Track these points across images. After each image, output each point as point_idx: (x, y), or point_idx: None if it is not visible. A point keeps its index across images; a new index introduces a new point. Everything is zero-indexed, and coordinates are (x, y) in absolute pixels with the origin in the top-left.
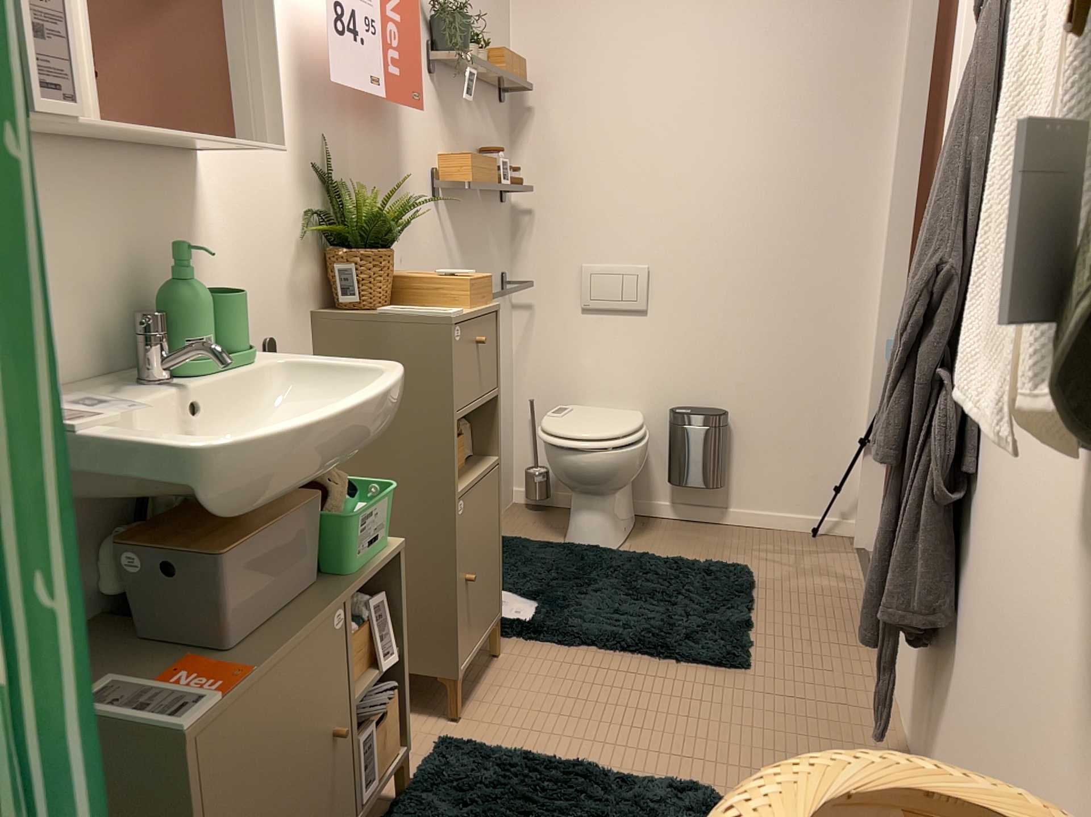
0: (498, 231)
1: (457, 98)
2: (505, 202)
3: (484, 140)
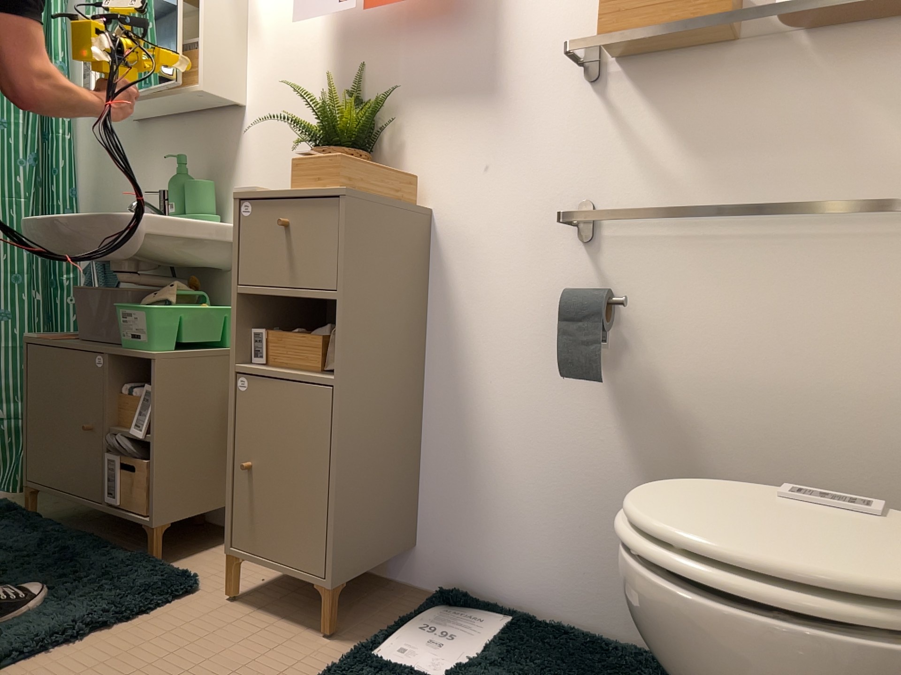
0: None
1: None
2: None
3: None
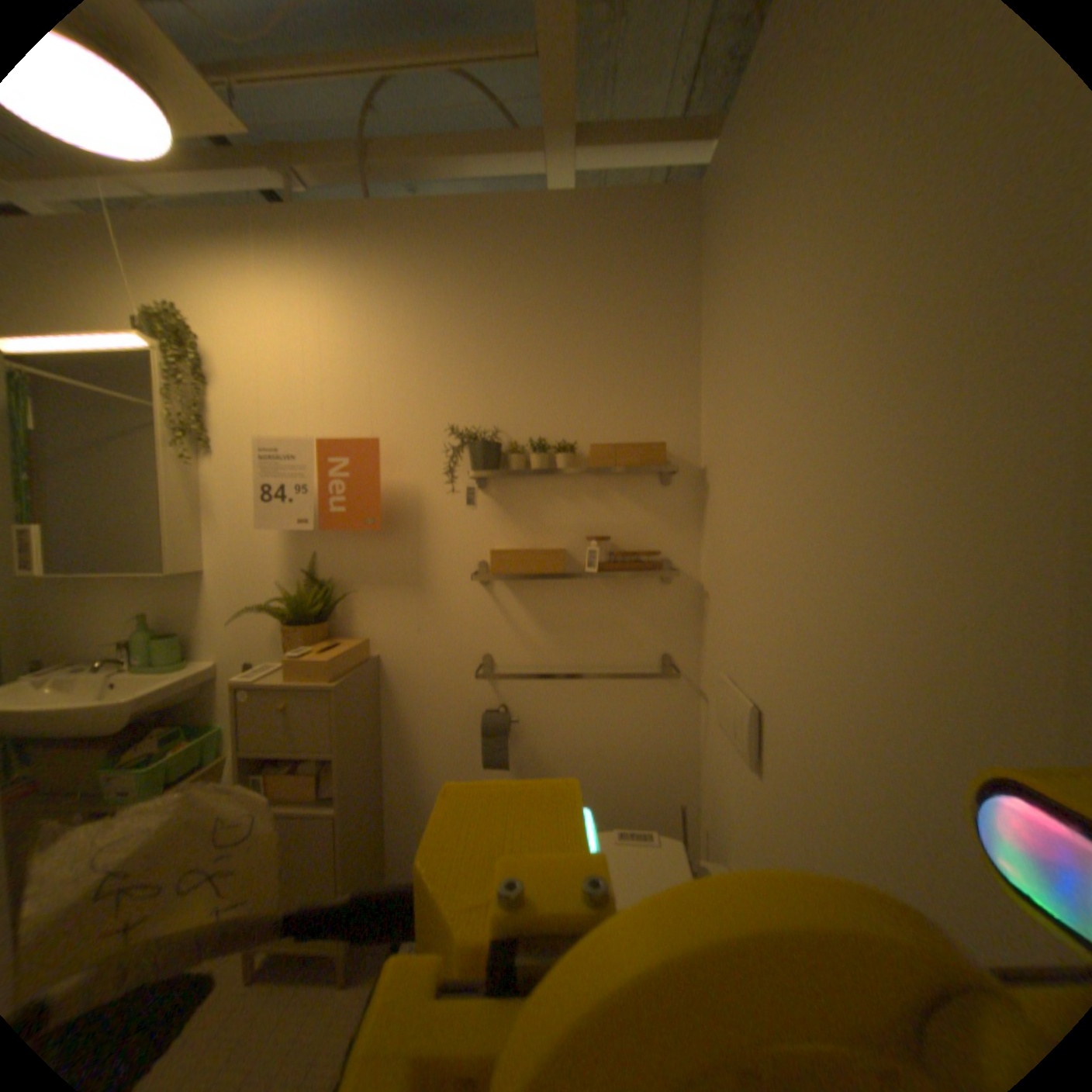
0: (653, 608)
1: (539, 493)
2: (678, 579)
3: (610, 521)
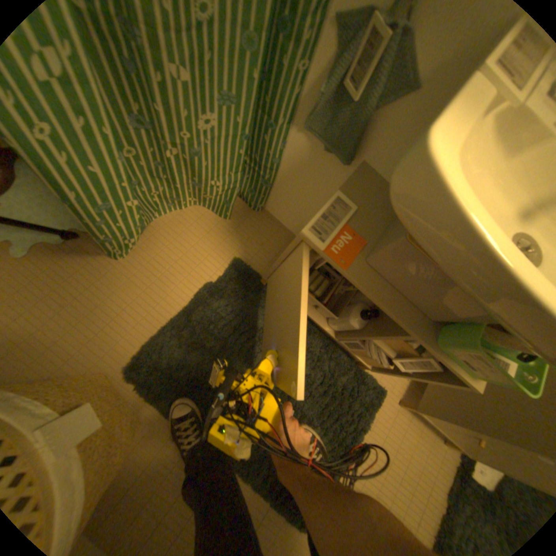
0: None
1: None
2: None
3: None
